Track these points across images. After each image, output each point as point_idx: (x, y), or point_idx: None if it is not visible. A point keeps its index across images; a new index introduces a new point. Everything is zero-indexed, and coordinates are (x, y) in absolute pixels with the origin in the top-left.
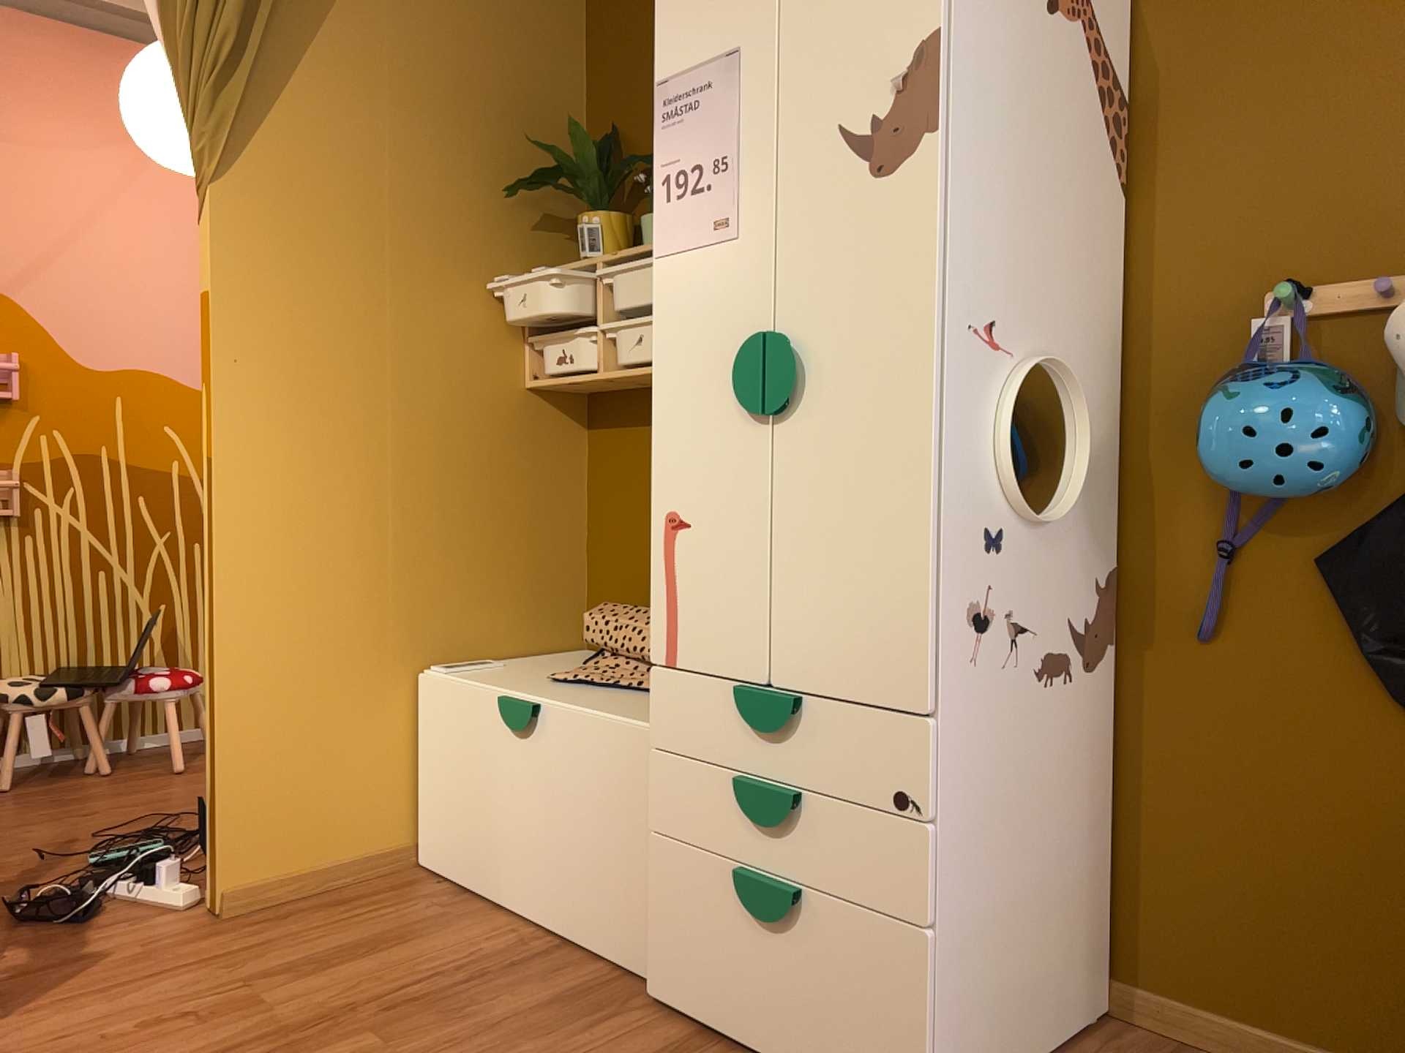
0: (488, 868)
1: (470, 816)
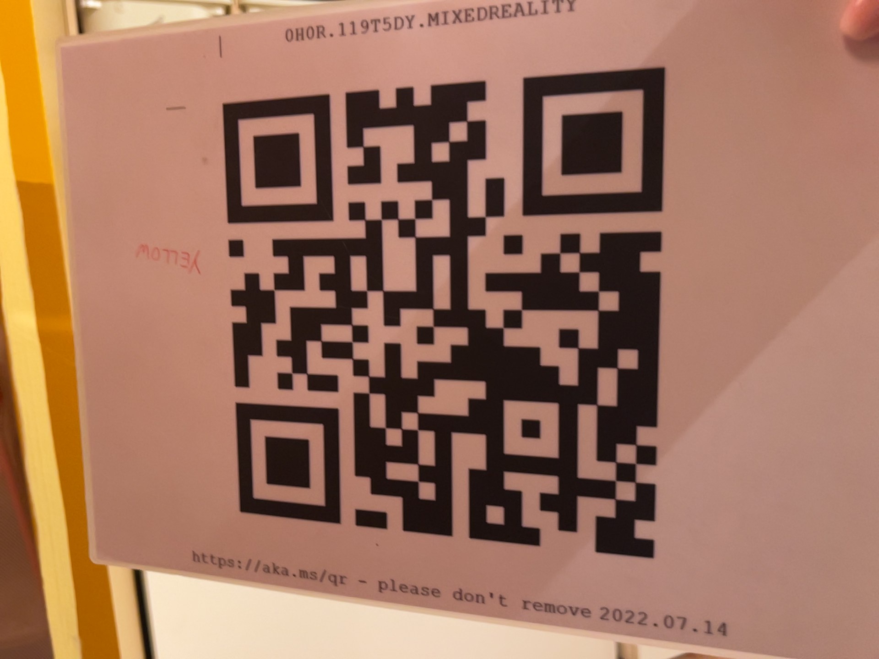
0: None
1: None
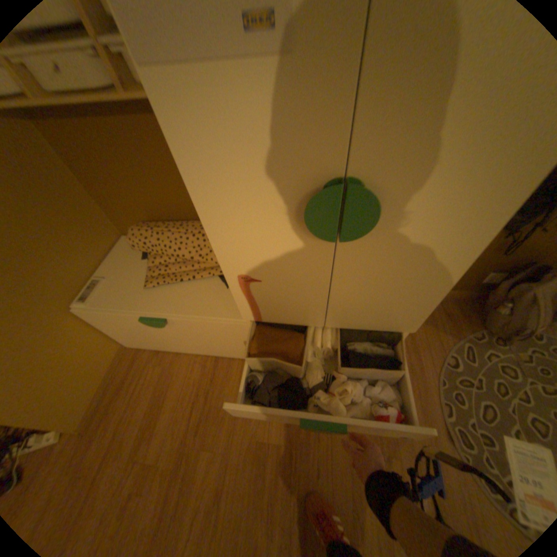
0: (166, 346)
1: (147, 339)
